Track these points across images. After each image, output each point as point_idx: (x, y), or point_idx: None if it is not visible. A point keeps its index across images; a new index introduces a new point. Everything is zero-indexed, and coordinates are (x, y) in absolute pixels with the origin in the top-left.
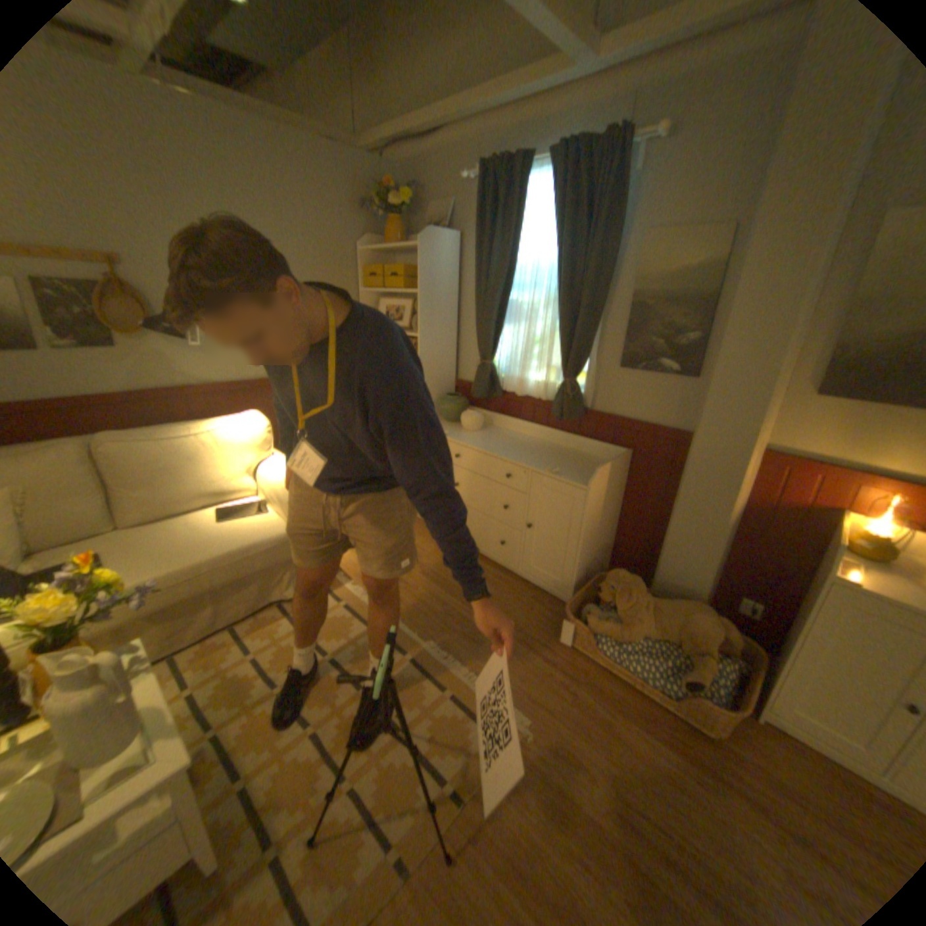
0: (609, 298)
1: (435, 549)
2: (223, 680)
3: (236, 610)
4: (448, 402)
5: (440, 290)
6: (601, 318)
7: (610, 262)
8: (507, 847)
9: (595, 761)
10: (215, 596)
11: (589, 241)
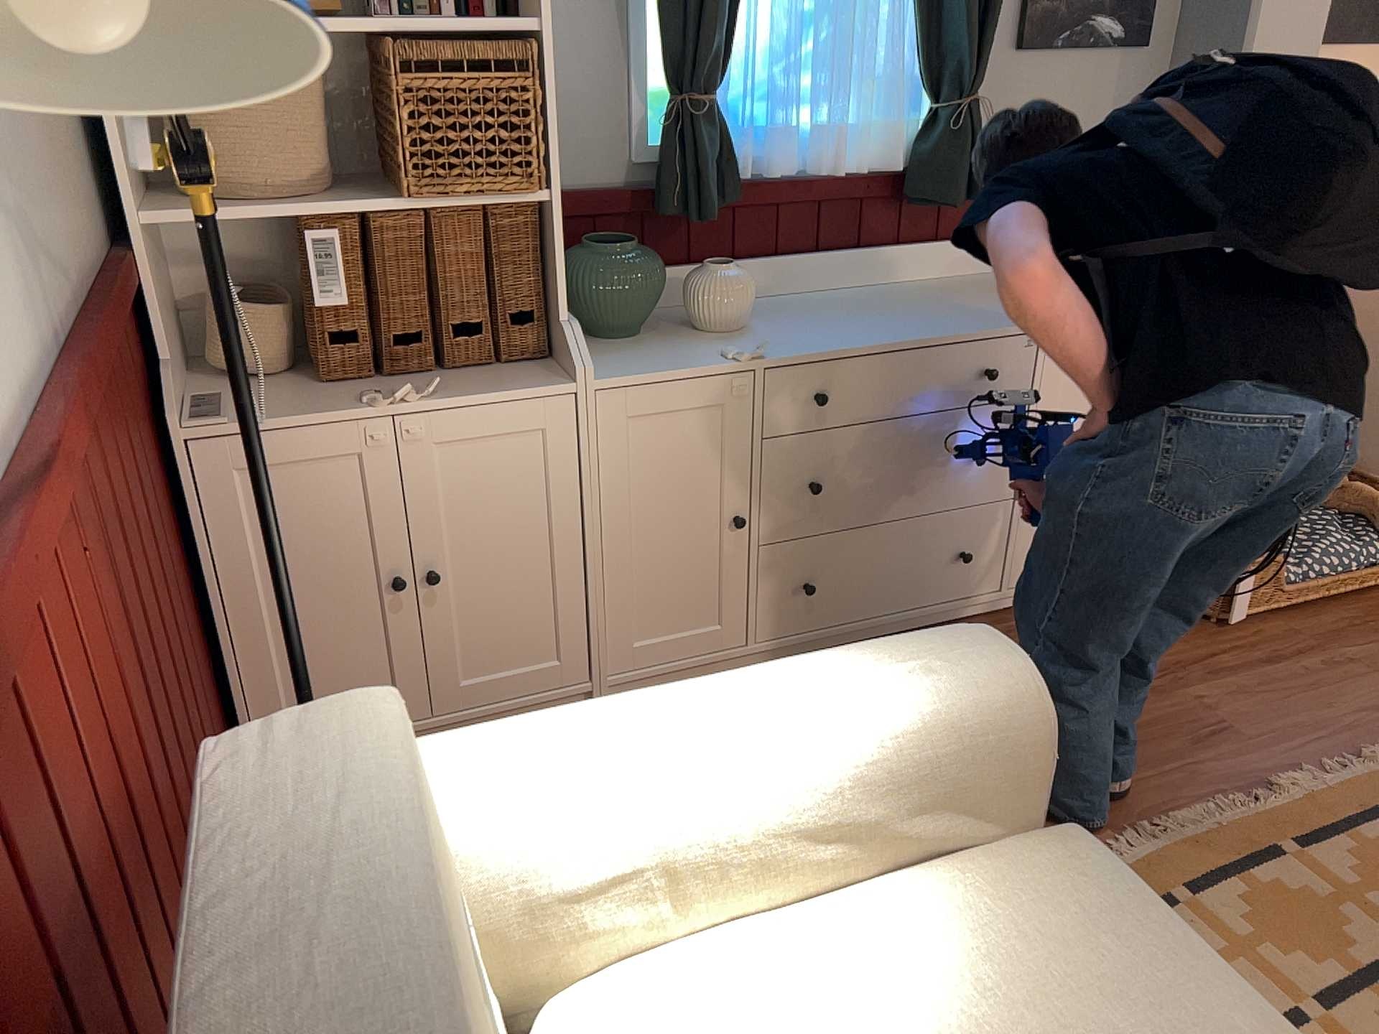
0: None
1: None
2: None
3: None
4: (638, 258)
5: None
6: None
7: None
8: None
9: None
10: None
11: None
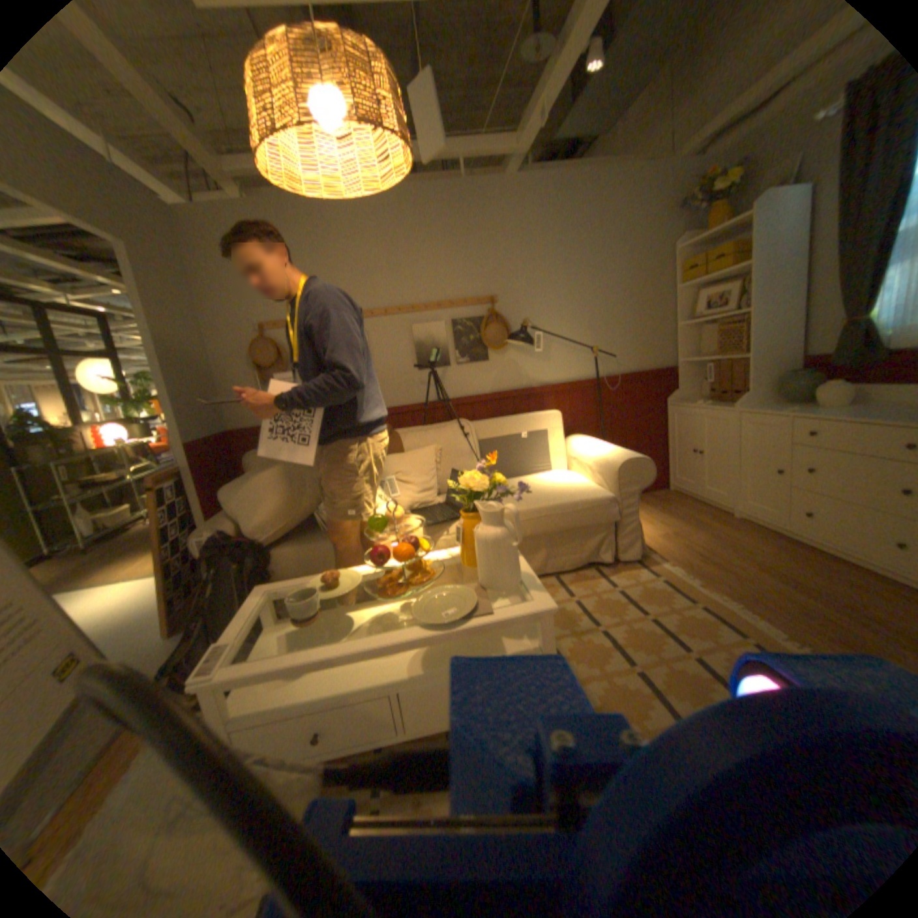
0: None
1: (777, 550)
2: None
3: (562, 559)
4: (796, 376)
5: (783, 251)
6: None
7: None
8: None
9: None
10: (548, 540)
11: None
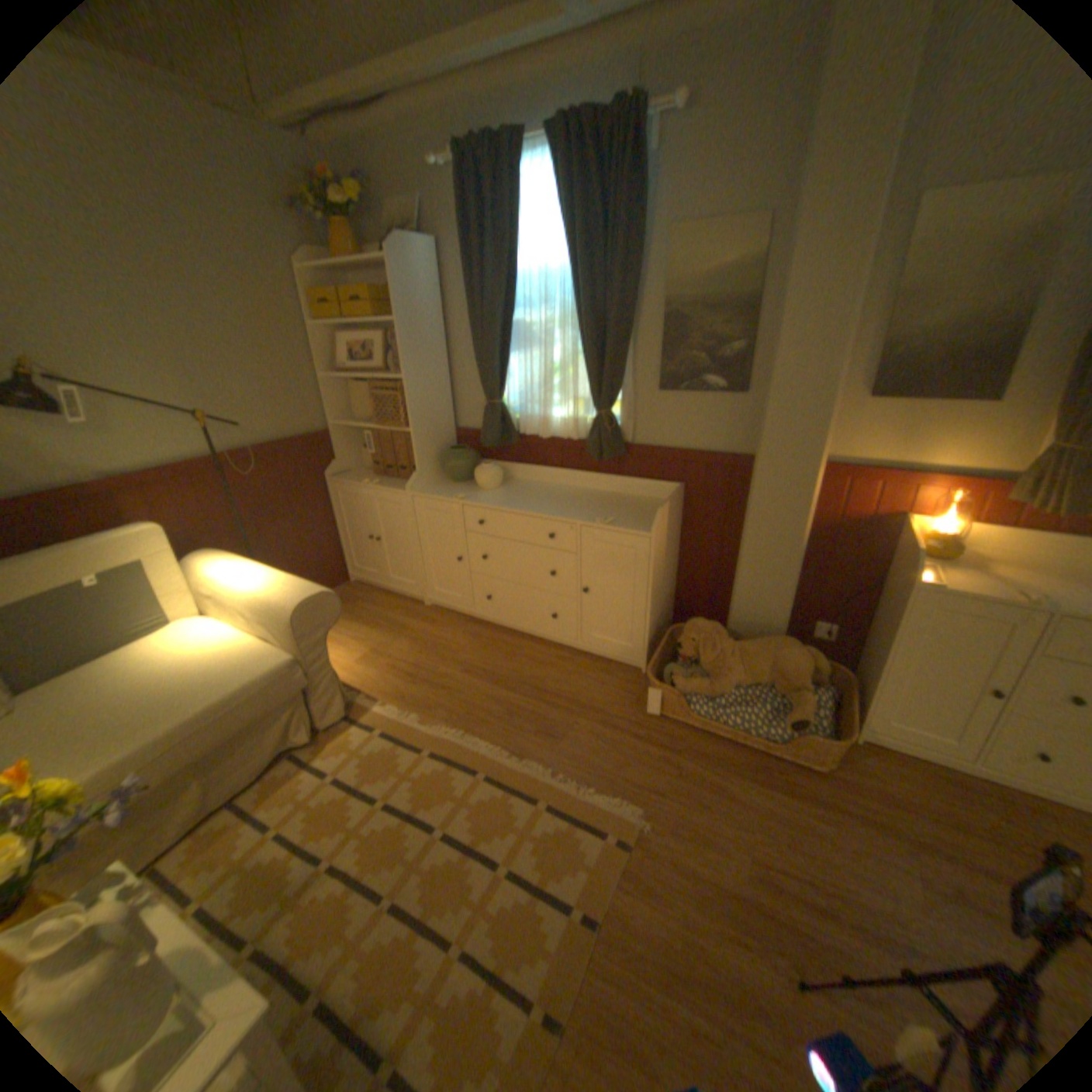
0: (637, 309)
1: (471, 639)
2: (241, 871)
3: (233, 775)
4: (456, 456)
5: (423, 314)
6: (632, 335)
7: (637, 265)
8: (657, 954)
9: (719, 831)
10: (200, 765)
11: (608, 242)
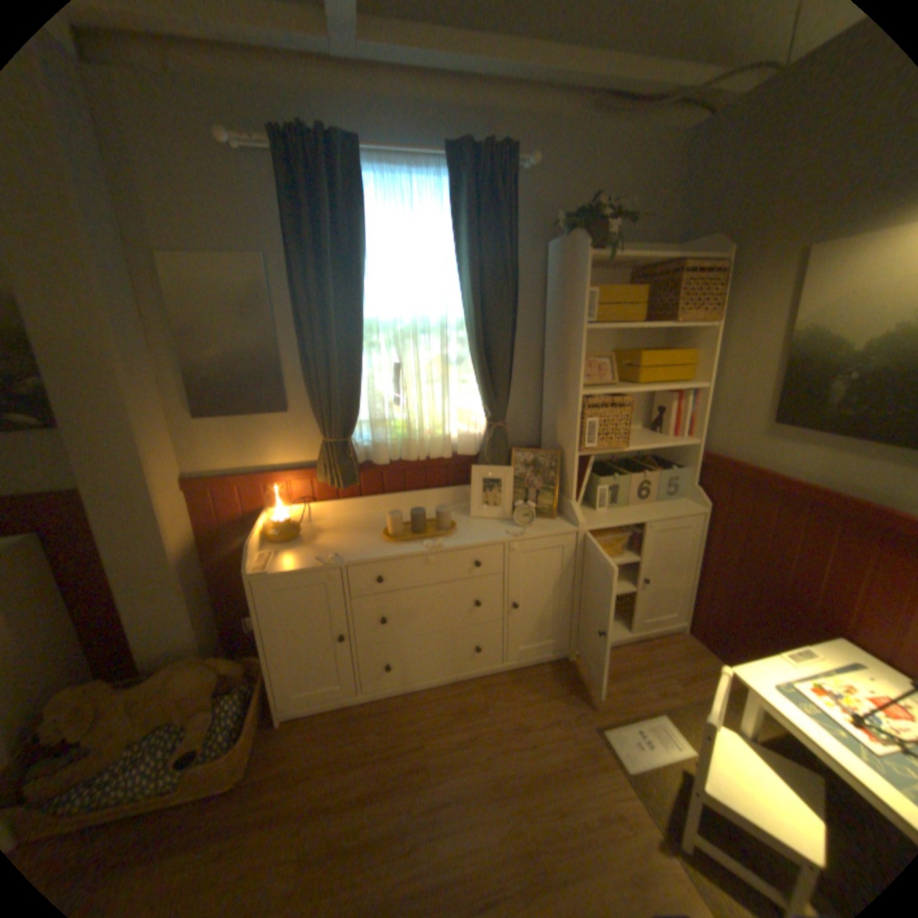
0: None
1: None
2: None
3: None
4: None
5: None
6: None
7: None
8: None
9: None
10: None
11: None
